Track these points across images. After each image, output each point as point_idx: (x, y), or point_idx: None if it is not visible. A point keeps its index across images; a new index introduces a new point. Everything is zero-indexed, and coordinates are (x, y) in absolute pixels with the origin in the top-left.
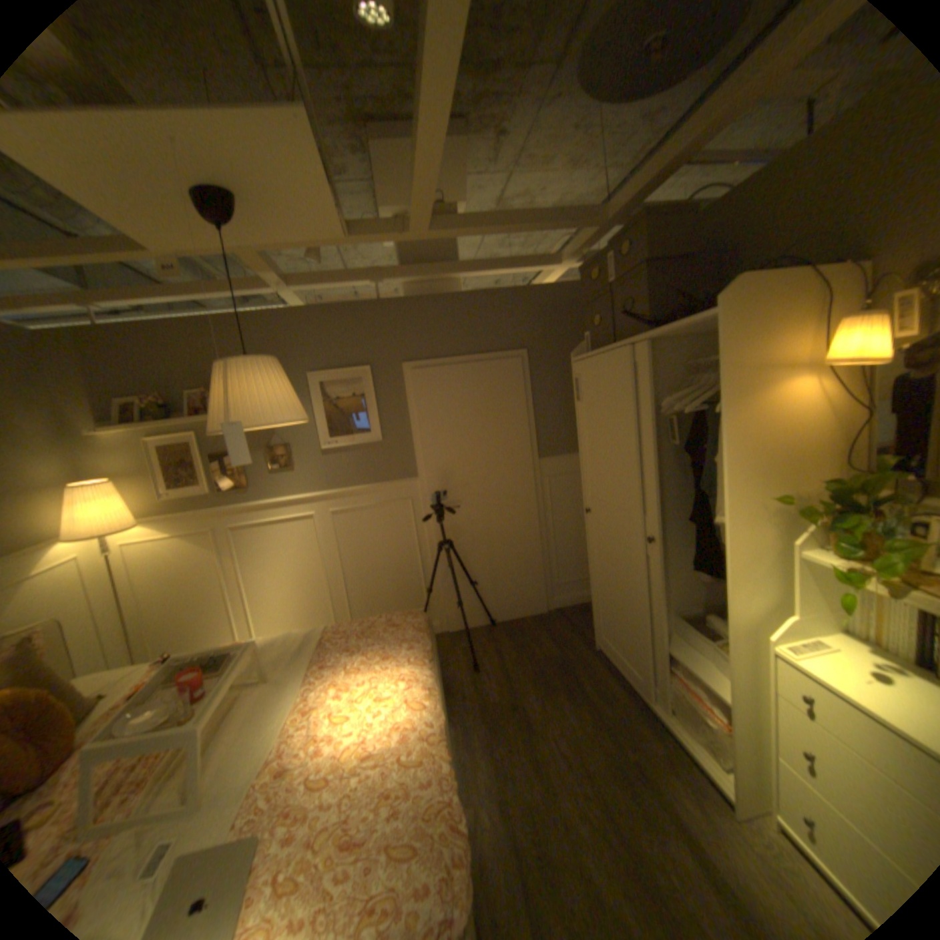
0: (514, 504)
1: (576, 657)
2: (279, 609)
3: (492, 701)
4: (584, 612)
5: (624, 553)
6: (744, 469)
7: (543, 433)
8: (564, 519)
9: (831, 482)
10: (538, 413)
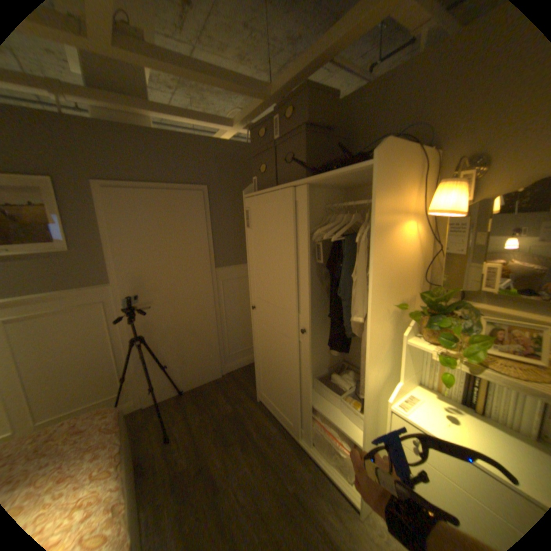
0: (197, 301)
1: (243, 409)
2: None
3: (180, 467)
4: (246, 372)
5: (281, 338)
6: (380, 284)
7: (219, 249)
8: (233, 310)
9: (423, 293)
10: (215, 234)
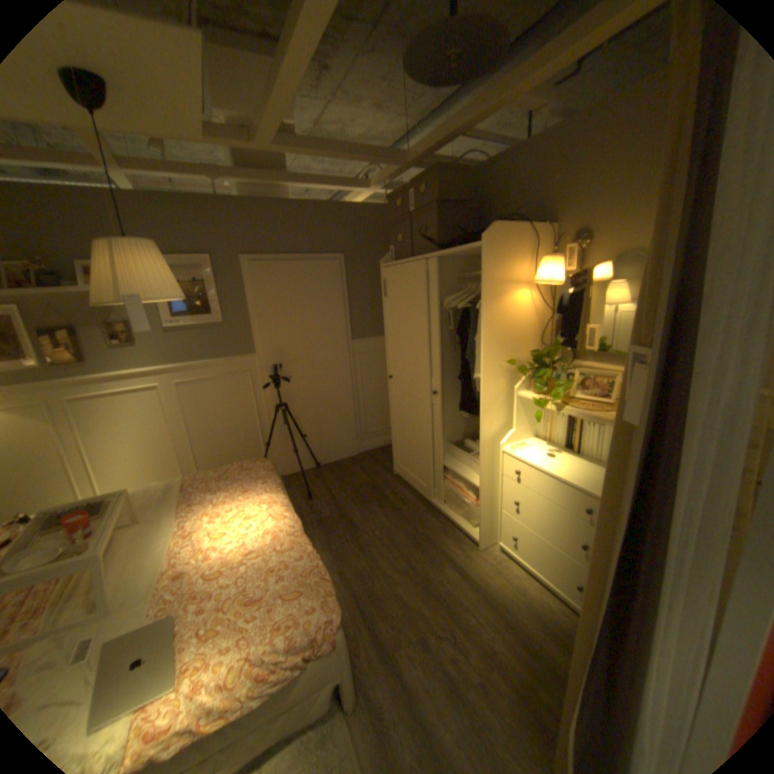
0: (334, 375)
1: (381, 480)
2: (126, 470)
3: (325, 515)
4: (384, 452)
5: (416, 404)
6: (491, 344)
7: (356, 320)
8: (370, 386)
9: (533, 352)
10: (352, 305)
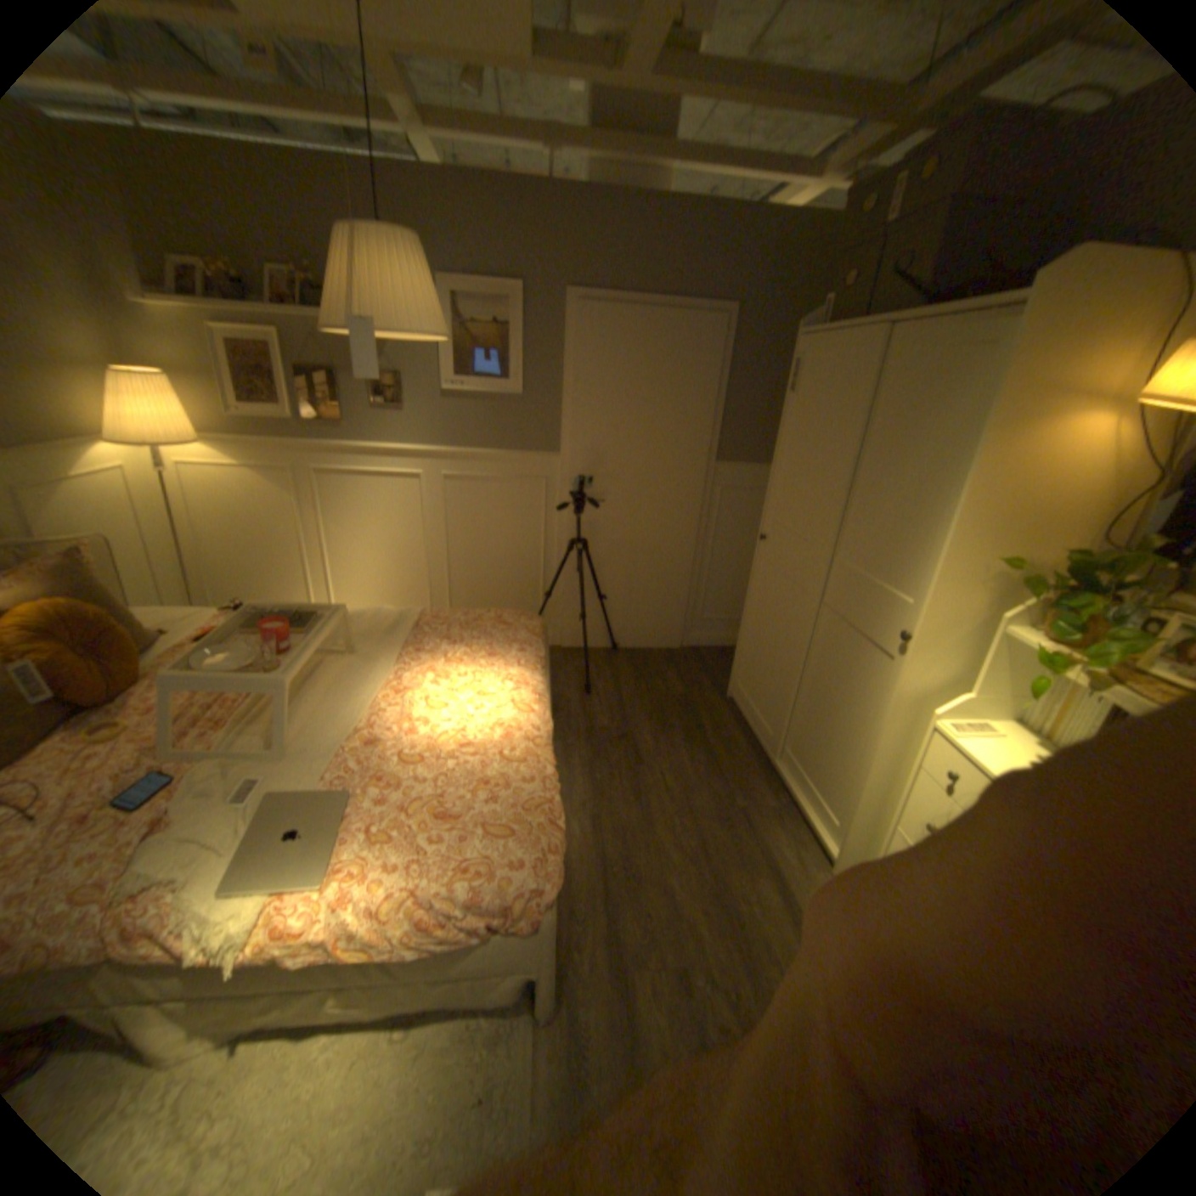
0: (673, 512)
1: (704, 699)
2: (368, 580)
3: (602, 724)
4: (723, 656)
5: (796, 594)
6: (983, 515)
7: (732, 428)
8: (729, 544)
9: (1080, 552)
10: (732, 400)
